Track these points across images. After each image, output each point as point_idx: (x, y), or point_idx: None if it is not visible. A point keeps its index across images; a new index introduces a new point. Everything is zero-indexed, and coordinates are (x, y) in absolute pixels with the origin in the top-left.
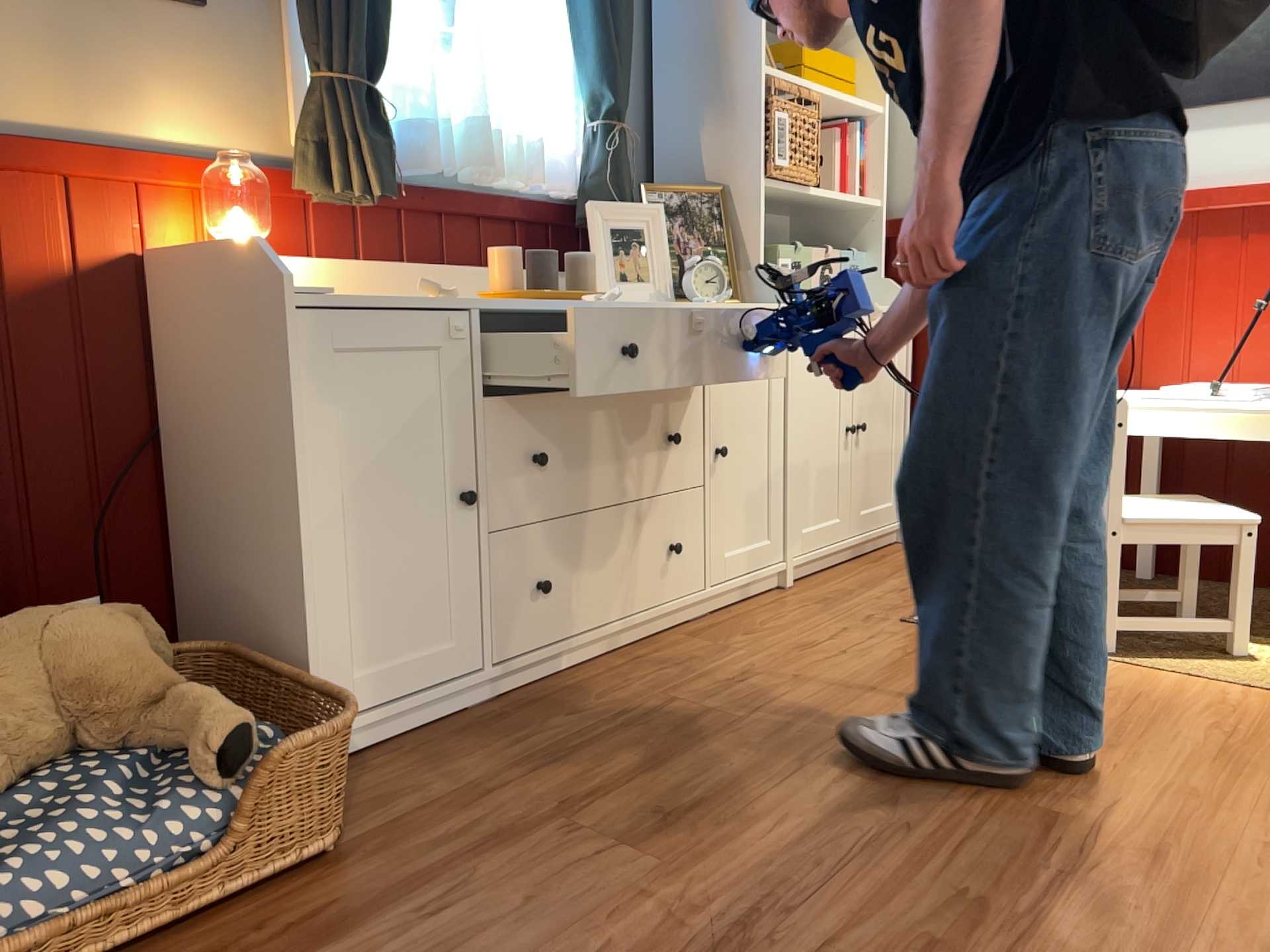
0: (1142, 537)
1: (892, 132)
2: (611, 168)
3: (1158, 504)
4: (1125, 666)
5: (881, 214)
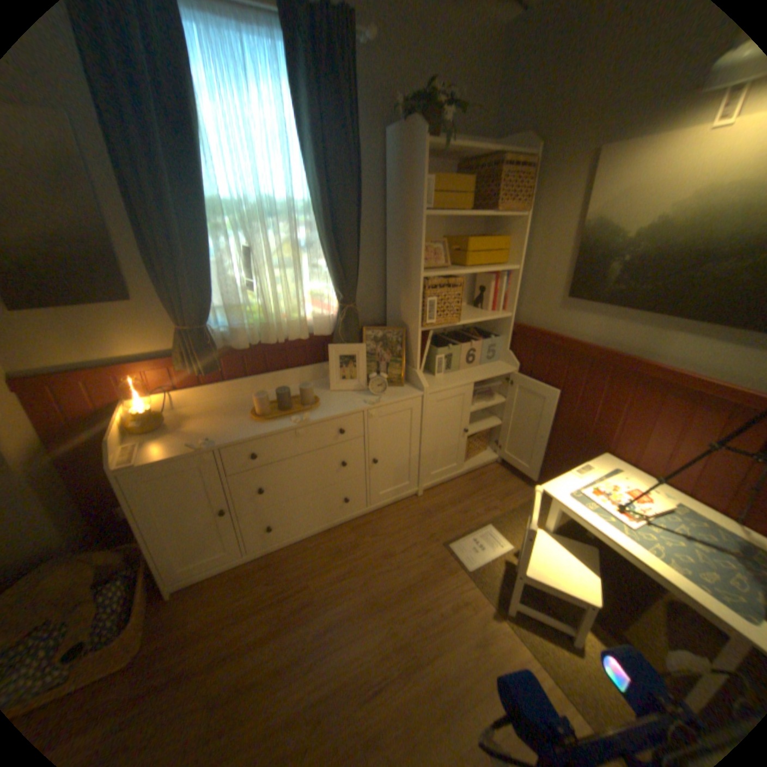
0: (536, 586)
1: (525, 277)
2: (342, 326)
3: (562, 560)
4: (511, 635)
5: (511, 320)
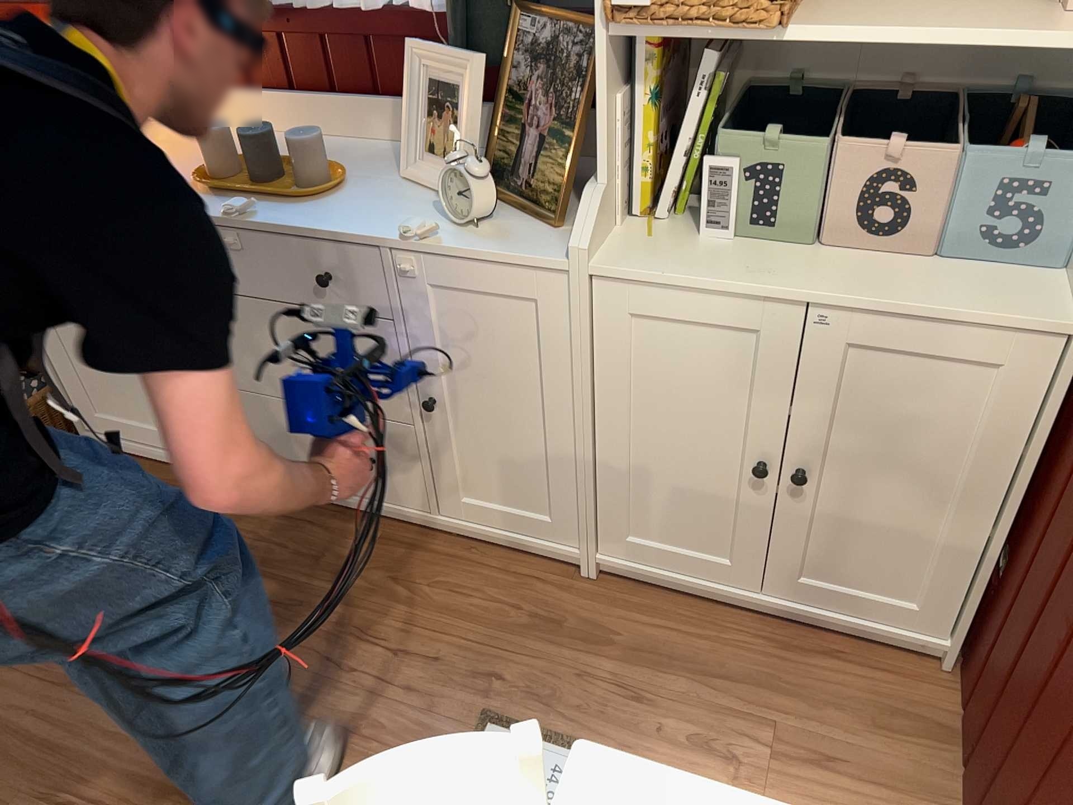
0: None
1: None
2: None
3: None
4: None
5: None
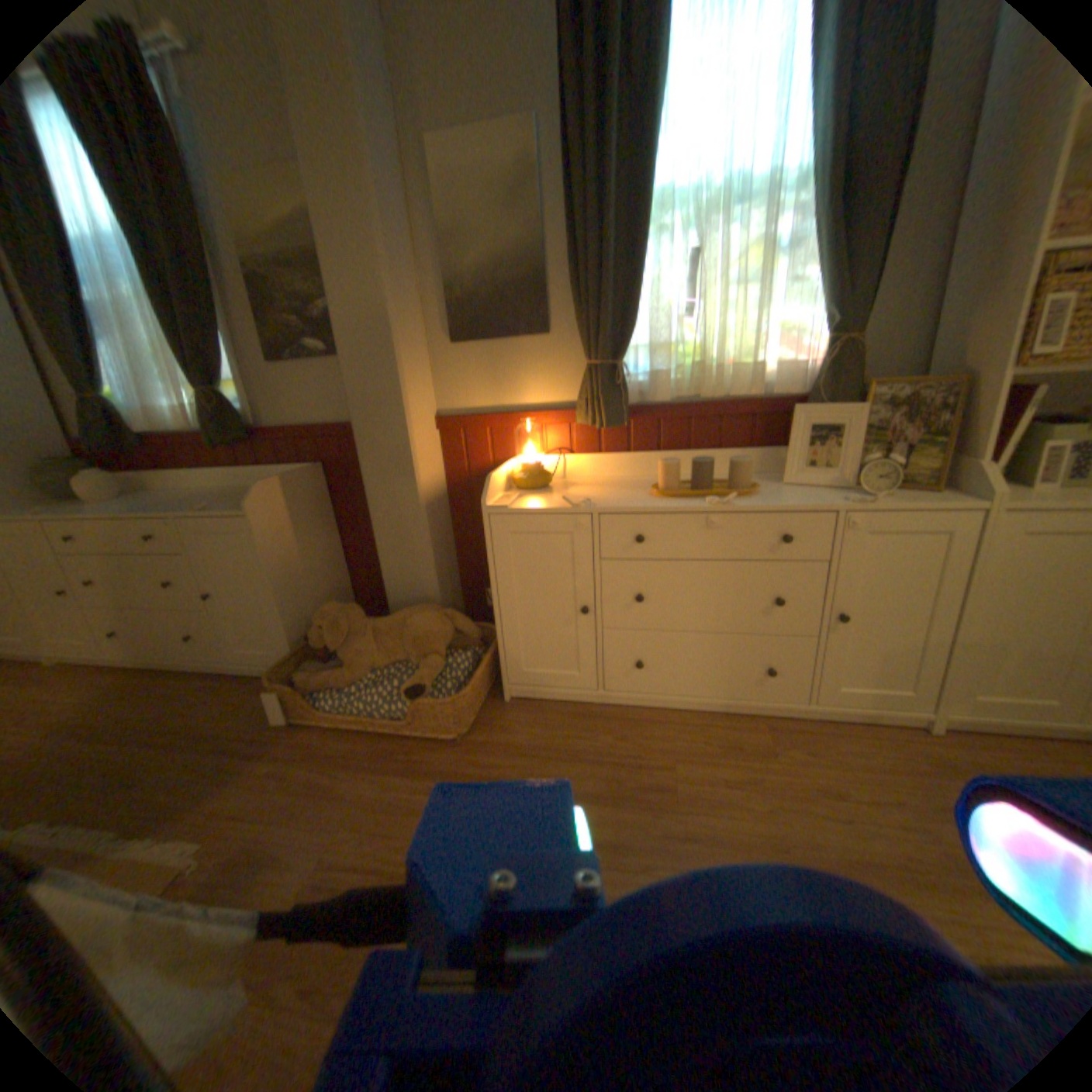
0: None
1: None
2: (829, 374)
3: None
4: None
5: None
